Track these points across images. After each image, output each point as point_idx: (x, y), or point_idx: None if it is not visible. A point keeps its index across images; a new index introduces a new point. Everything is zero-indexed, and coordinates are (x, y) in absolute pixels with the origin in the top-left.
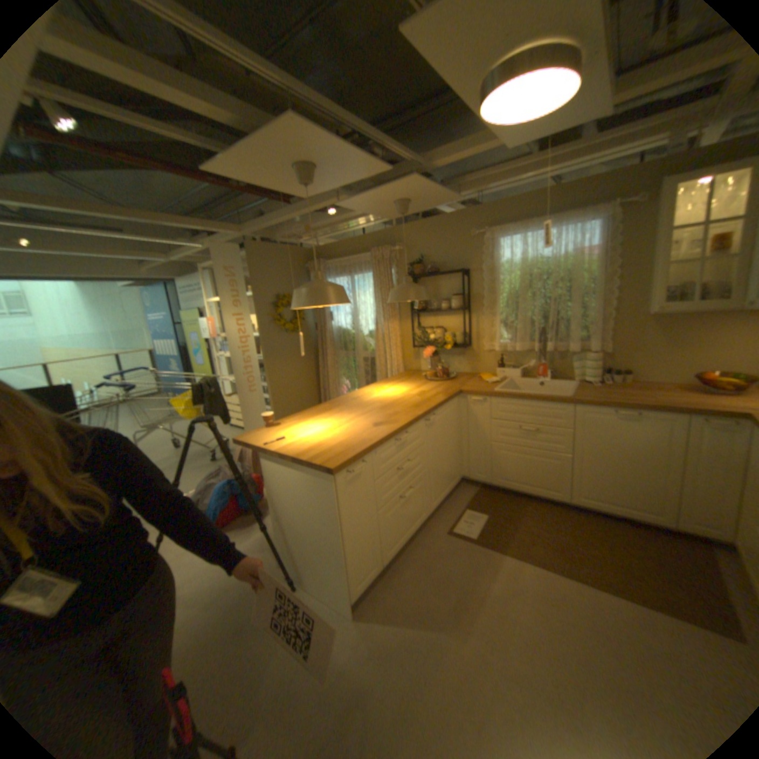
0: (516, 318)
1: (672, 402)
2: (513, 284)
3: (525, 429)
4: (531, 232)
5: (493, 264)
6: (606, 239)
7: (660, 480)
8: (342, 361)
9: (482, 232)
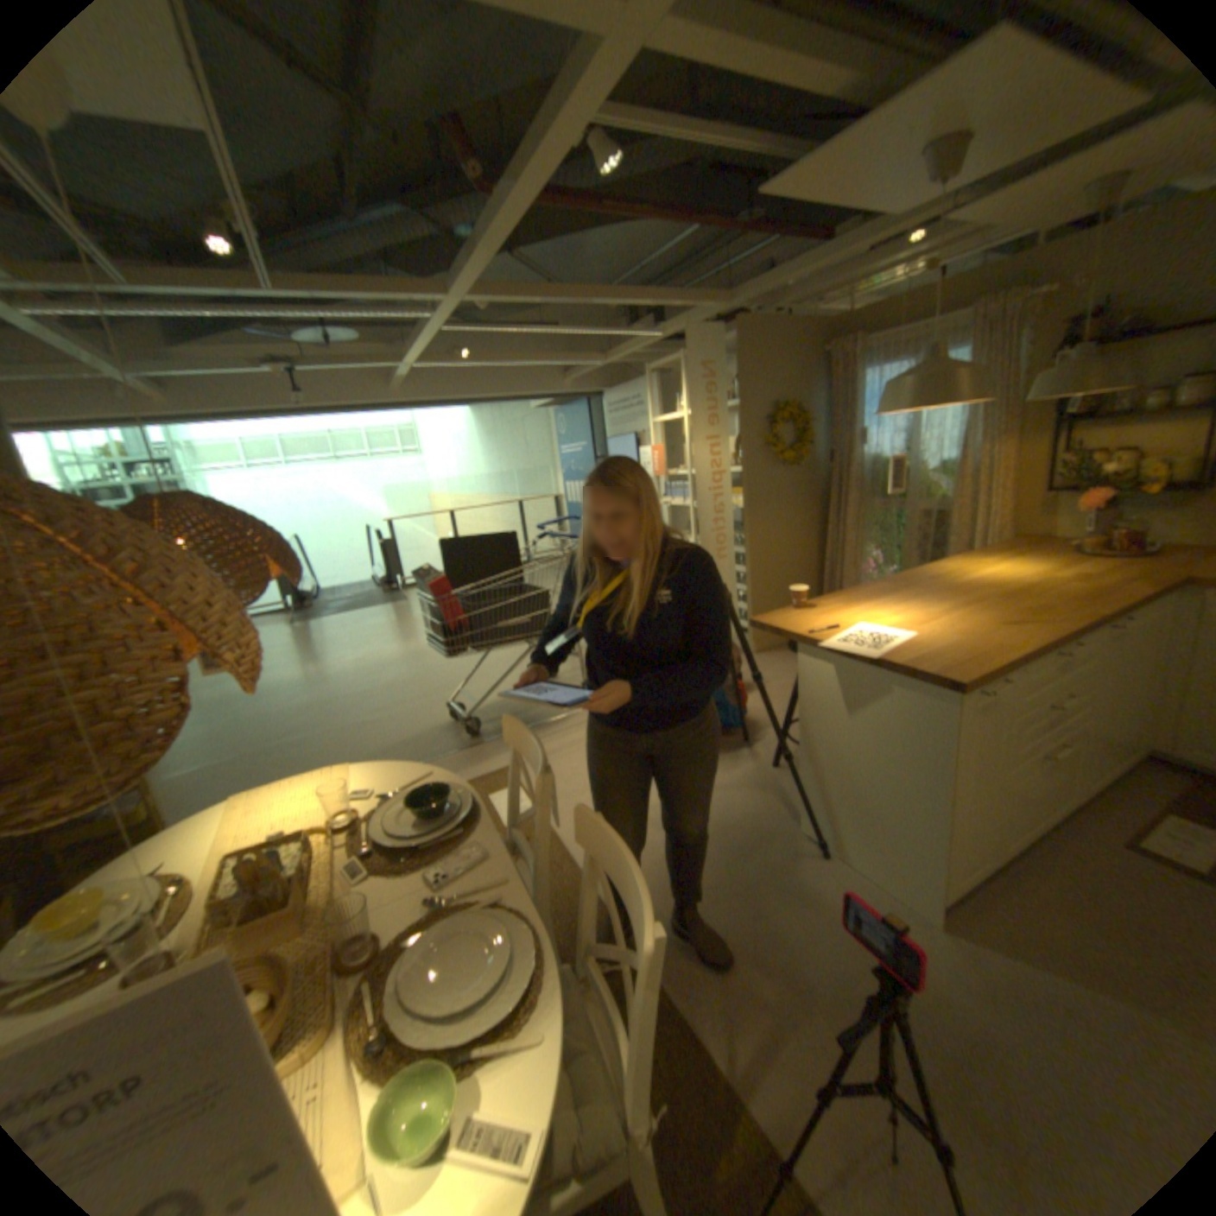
0: None
1: None
2: None
3: None
4: None
5: None
6: None
7: None
8: (871, 515)
9: None
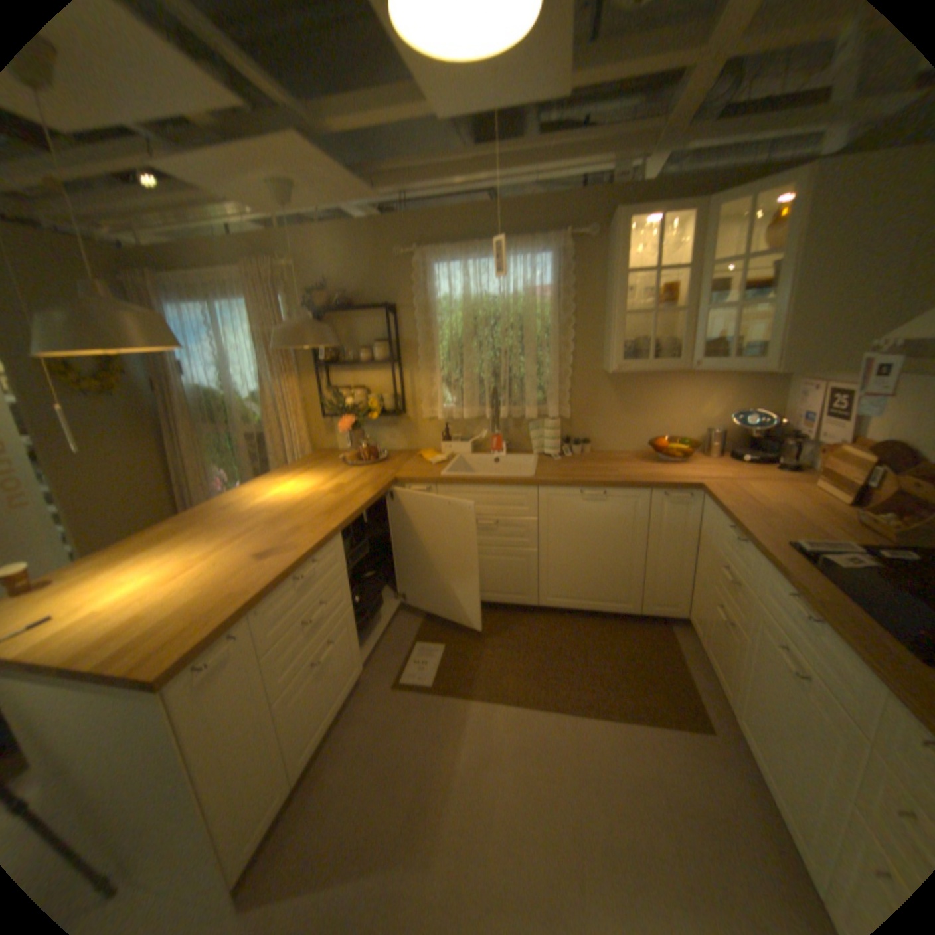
0: (461, 376)
1: (632, 476)
2: (454, 331)
3: (482, 523)
4: (472, 262)
5: (427, 301)
6: (558, 280)
7: (625, 565)
8: (207, 442)
9: (409, 254)
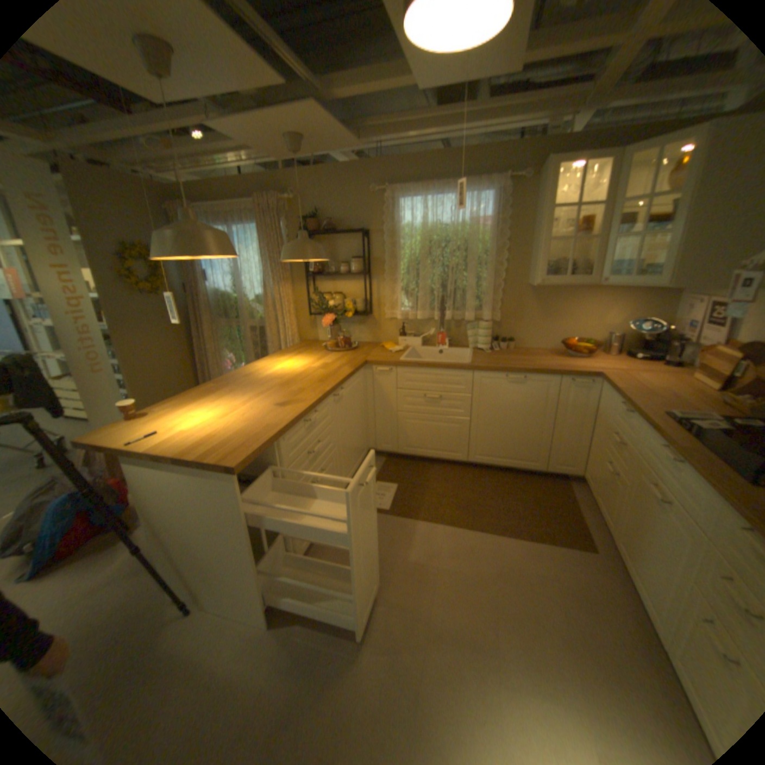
0: (417, 285)
1: (548, 365)
2: (413, 250)
3: (430, 396)
4: (431, 196)
5: (394, 226)
6: (498, 212)
7: (537, 433)
8: (222, 330)
9: (382, 189)
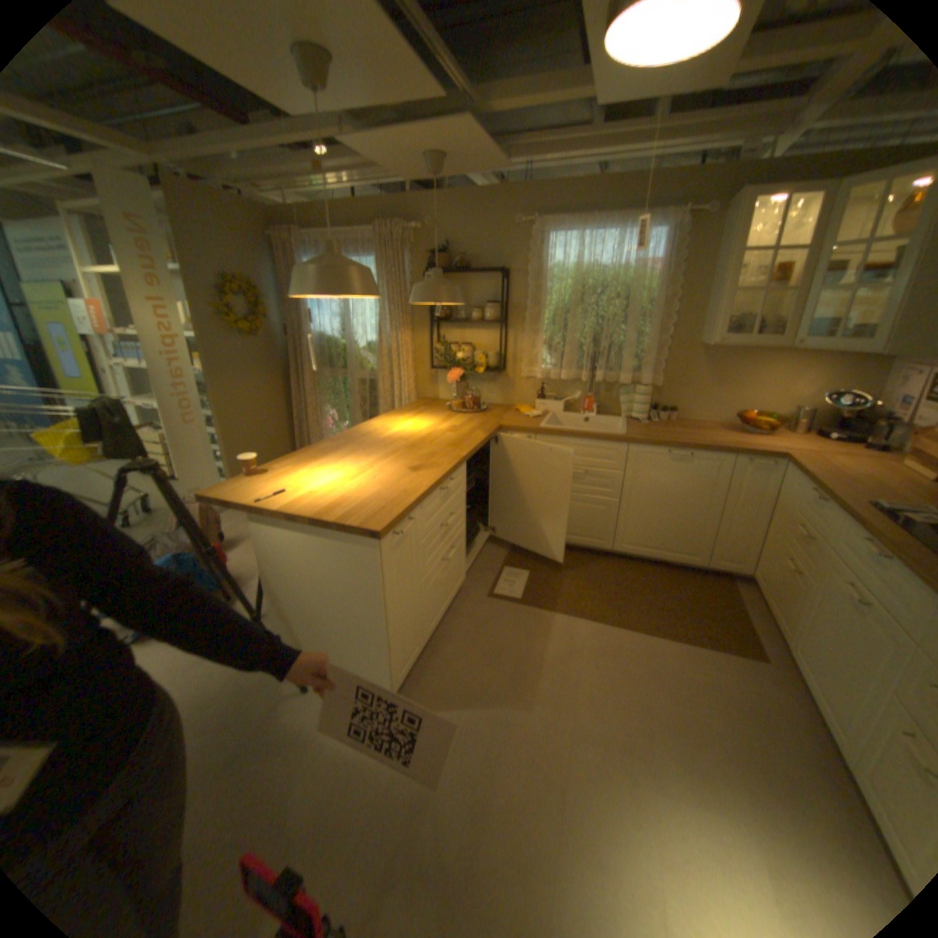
0: (562, 339)
1: (720, 441)
2: (562, 296)
3: (573, 471)
4: (589, 231)
5: (540, 266)
6: (670, 253)
7: (700, 521)
8: (325, 382)
9: (529, 221)
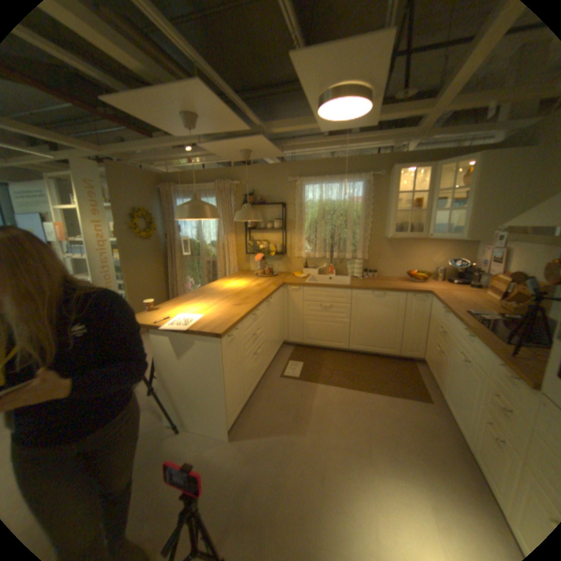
0: (315, 237)
1: (398, 286)
2: (313, 215)
3: (324, 305)
4: (325, 184)
5: (301, 201)
6: (365, 194)
7: (393, 329)
8: (188, 263)
9: (295, 179)
